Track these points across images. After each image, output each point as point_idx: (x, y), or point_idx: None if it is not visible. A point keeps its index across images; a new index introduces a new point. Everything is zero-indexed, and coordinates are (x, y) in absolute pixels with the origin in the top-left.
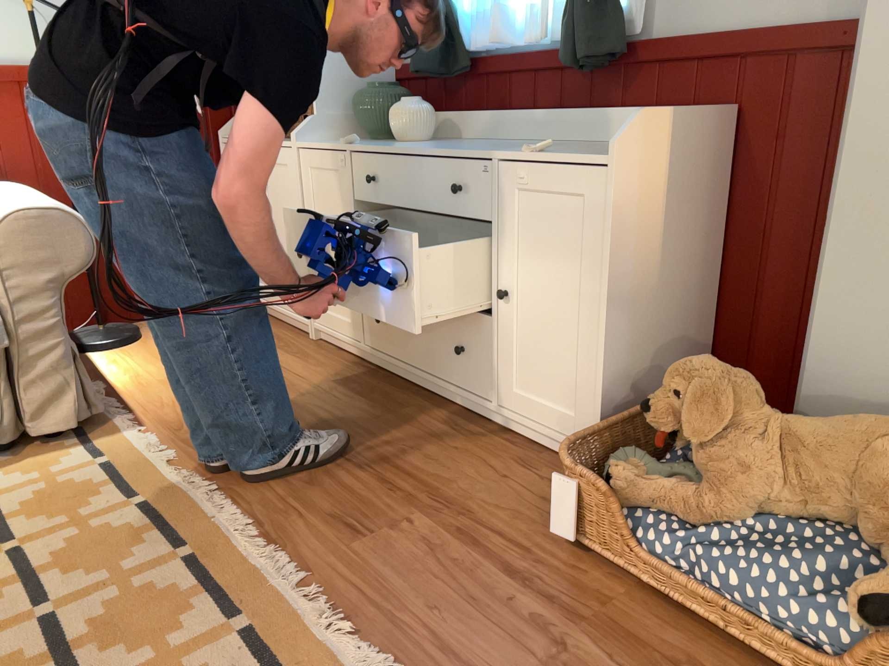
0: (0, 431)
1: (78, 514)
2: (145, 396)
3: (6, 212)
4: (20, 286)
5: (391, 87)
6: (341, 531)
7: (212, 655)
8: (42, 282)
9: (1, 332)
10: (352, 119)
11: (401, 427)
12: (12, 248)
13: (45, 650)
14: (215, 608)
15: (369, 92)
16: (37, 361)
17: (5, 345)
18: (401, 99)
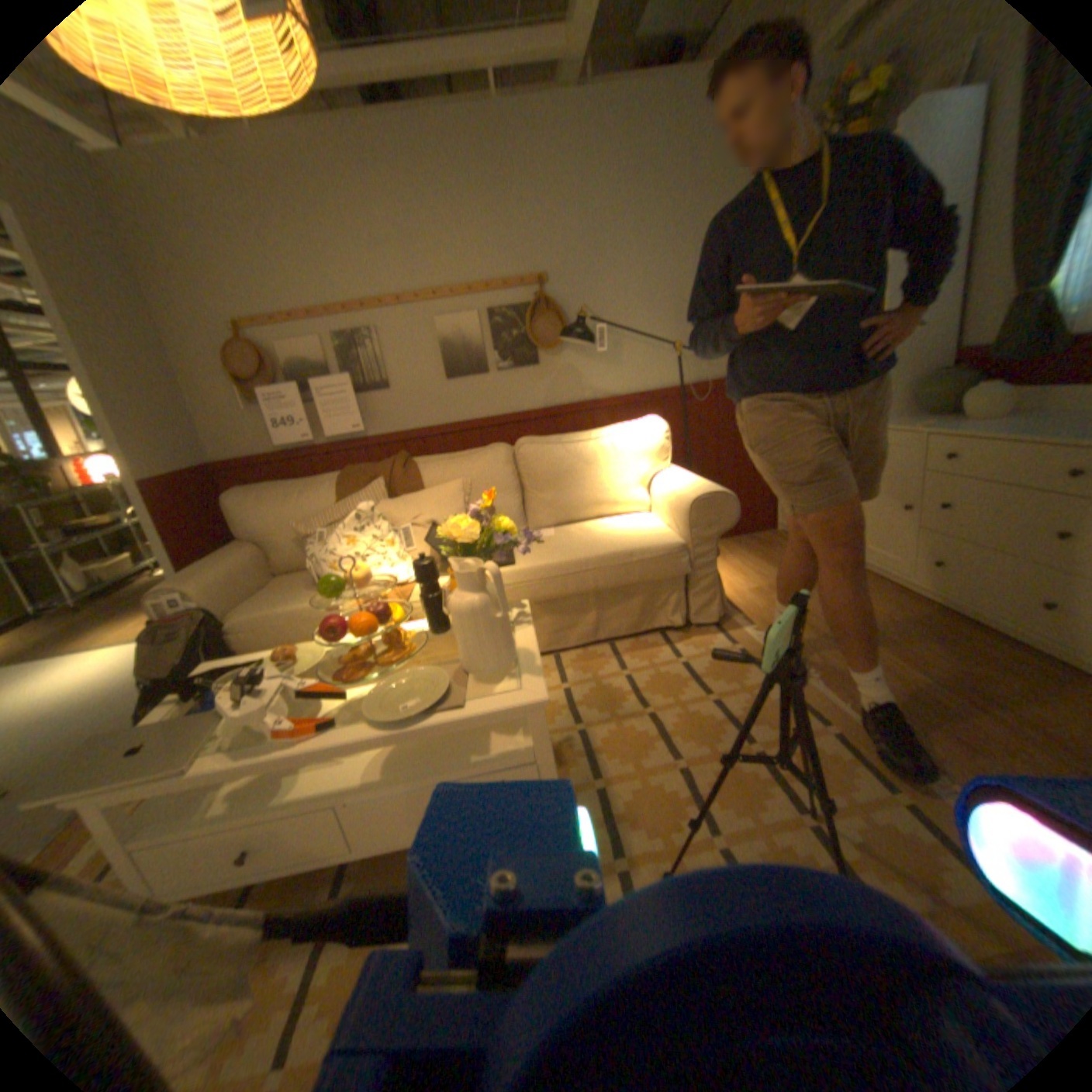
0: (678, 619)
1: (743, 685)
2: (744, 601)
3: (691, 493)
4: (697, 537)
5: (963, 370)
6: (959, 746)
7: (893, 818)
8: (709, 535)
9: (686, 564)
10: (912, 397)
11: (978, 660)
12: (696, 515)
13: (770, 777)
14: (878, 782)
15: (941, 377)
16: (700, 580)
17: (688, 571)
18: (974, 380)
